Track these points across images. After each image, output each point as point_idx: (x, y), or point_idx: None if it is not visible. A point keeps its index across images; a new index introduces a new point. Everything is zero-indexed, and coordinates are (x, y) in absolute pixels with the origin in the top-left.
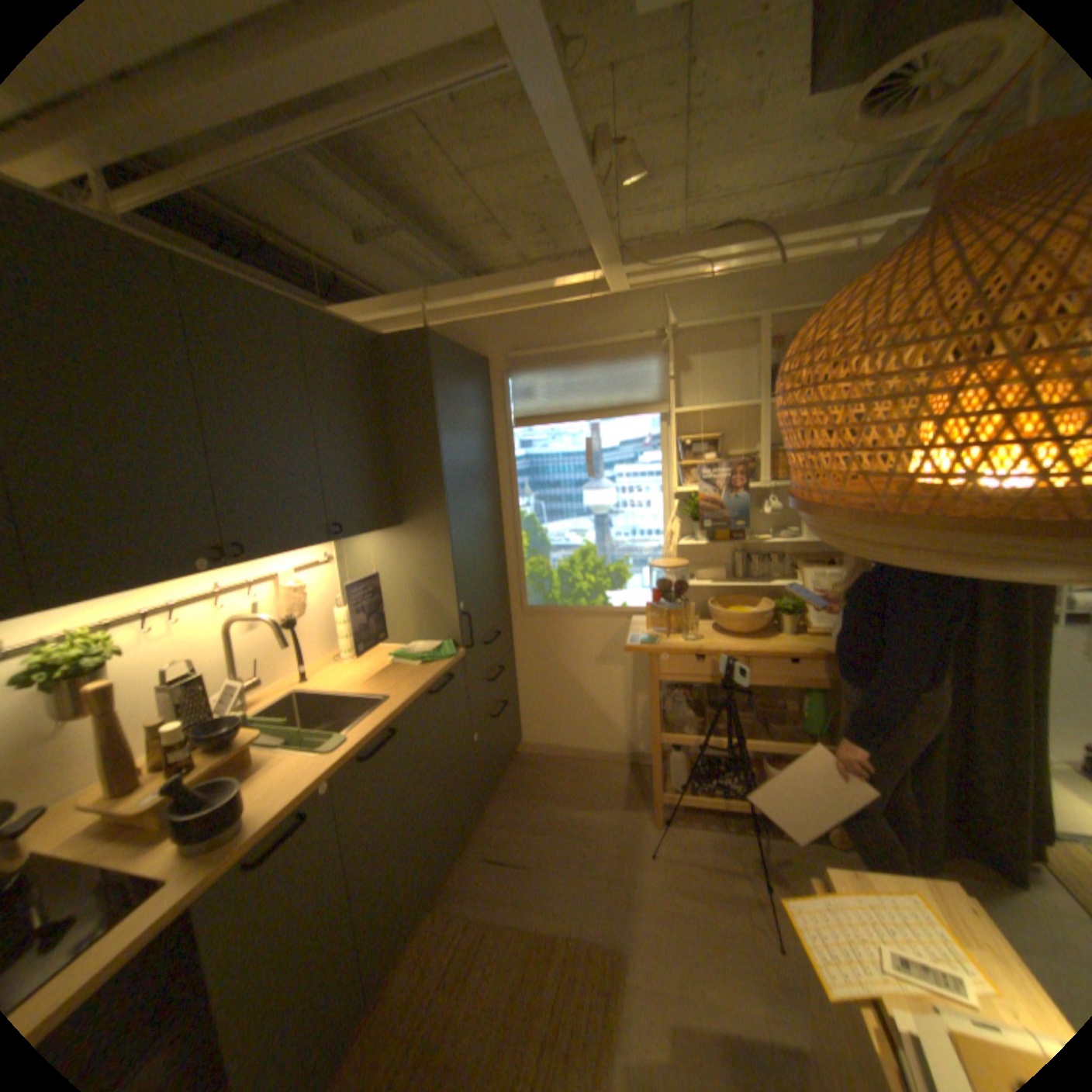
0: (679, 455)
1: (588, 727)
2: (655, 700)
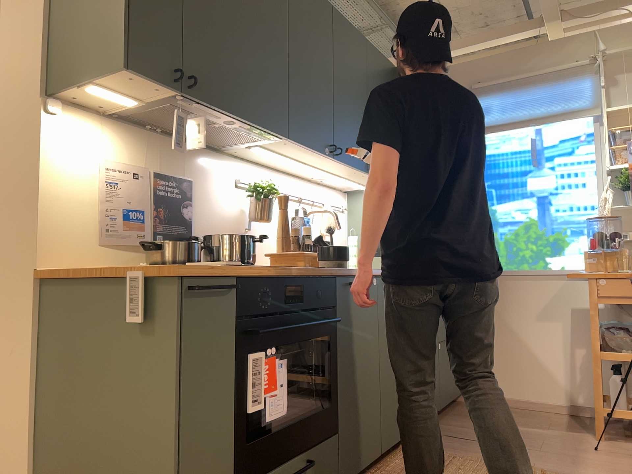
0: (609, 146)
1: (529, 378)
2: (594, 318)
